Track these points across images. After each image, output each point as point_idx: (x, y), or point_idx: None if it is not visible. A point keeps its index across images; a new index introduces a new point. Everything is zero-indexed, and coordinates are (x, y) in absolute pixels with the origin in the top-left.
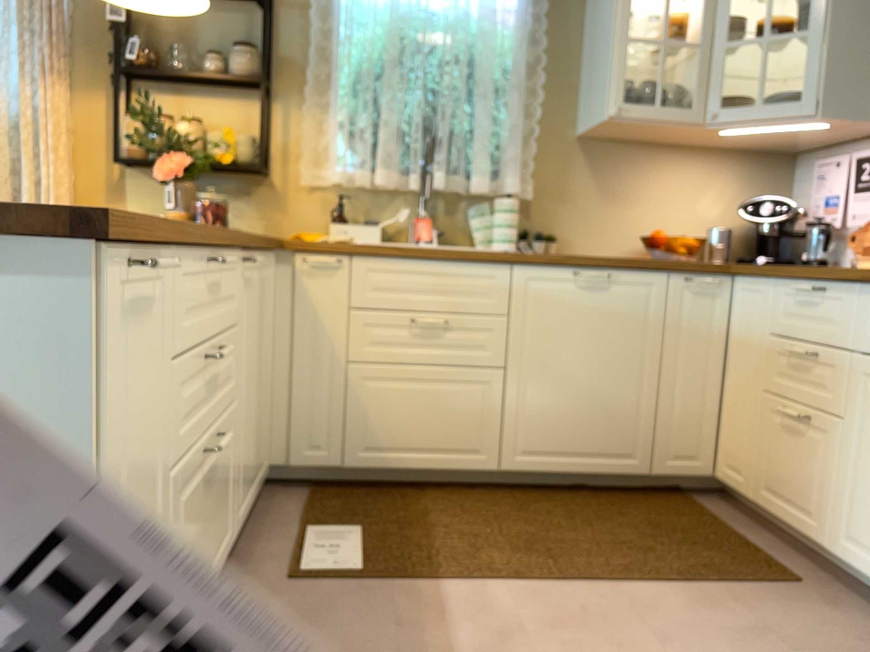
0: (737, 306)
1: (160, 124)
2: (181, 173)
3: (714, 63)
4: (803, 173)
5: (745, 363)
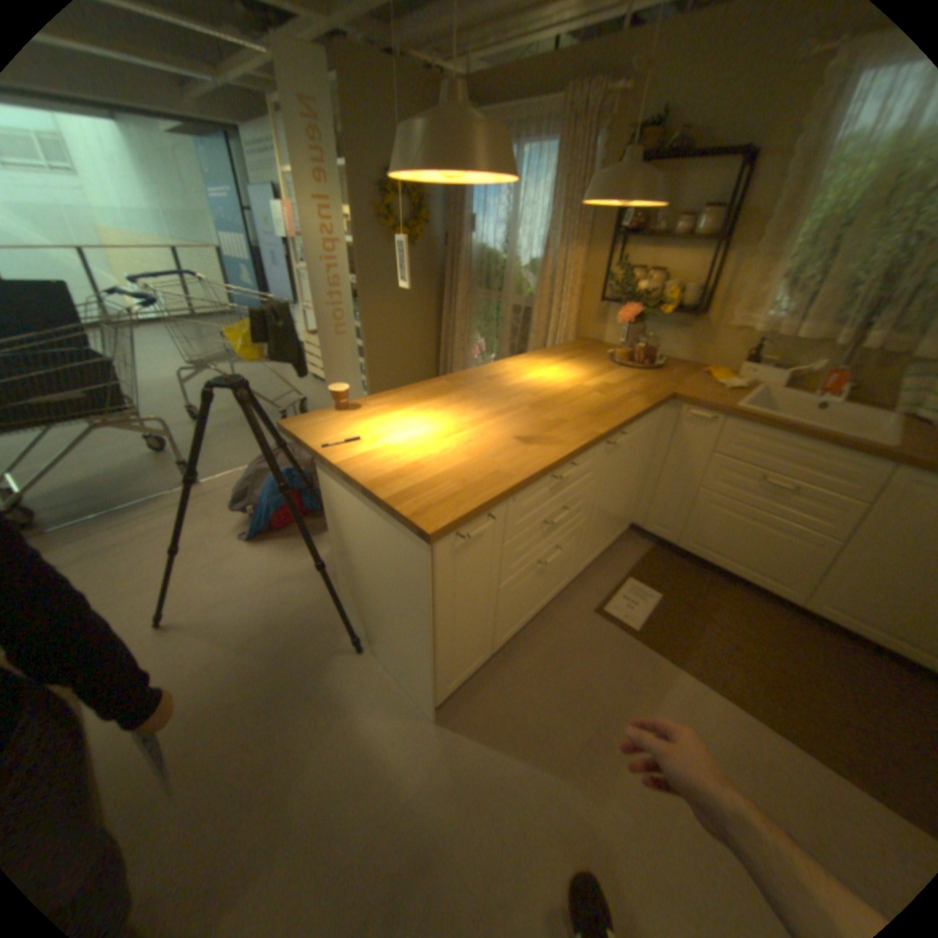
0: None
1: (632, 275)
2: (633, 318)
3: None
4: None
5: None
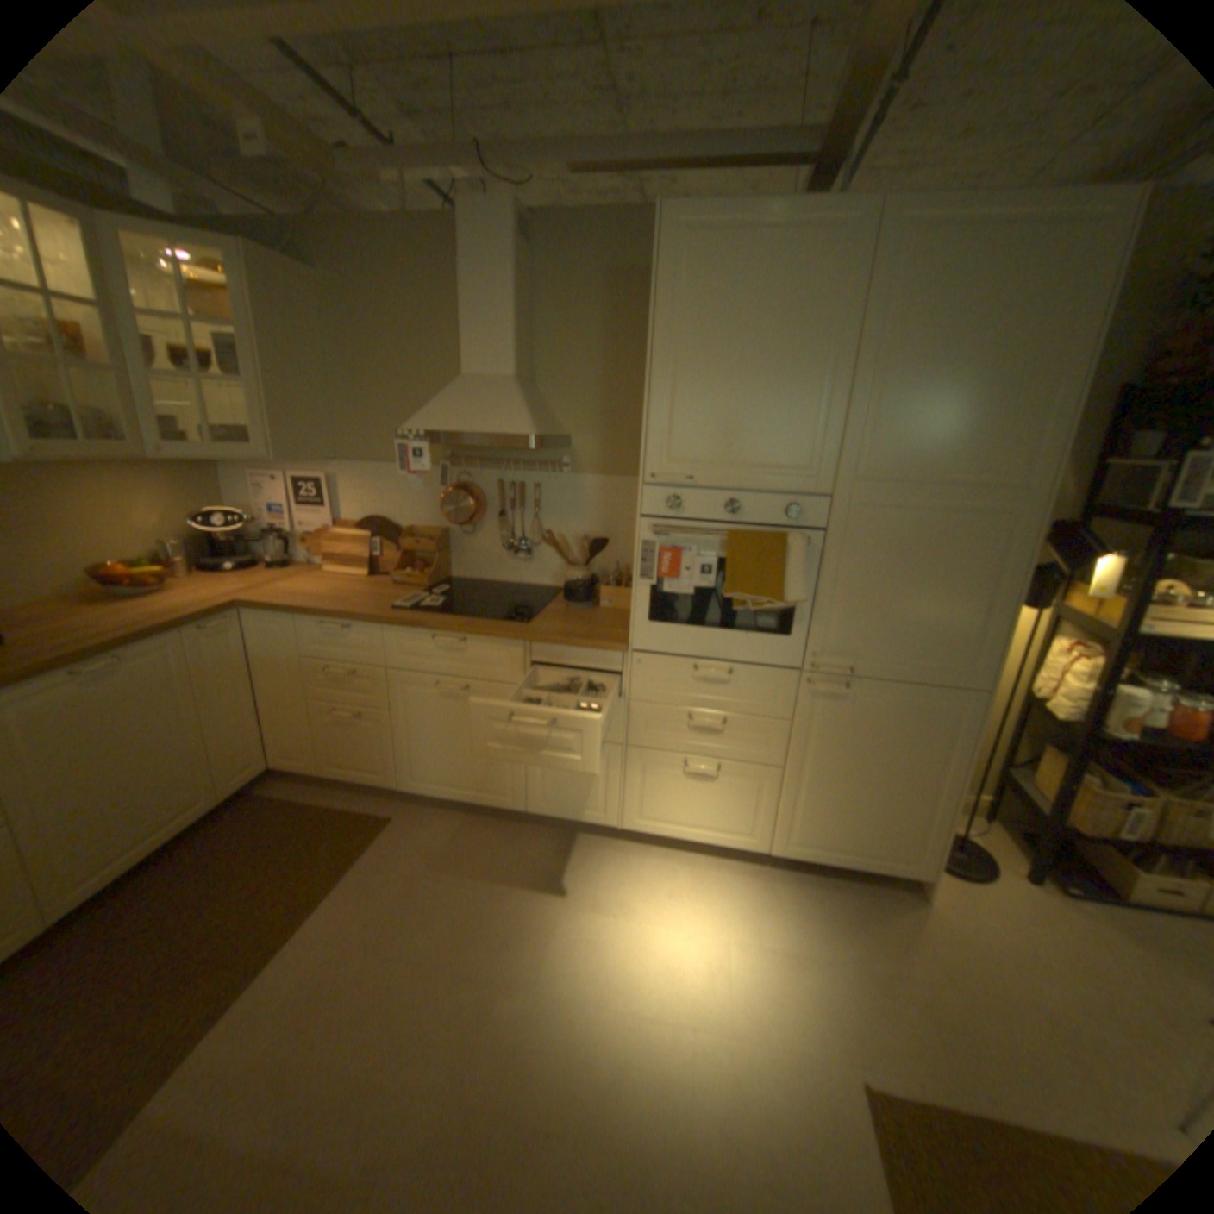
0: (249, 635)
1: None
2: None
3: (135, 393)
4: (226, 475)
5: (275, 680)
